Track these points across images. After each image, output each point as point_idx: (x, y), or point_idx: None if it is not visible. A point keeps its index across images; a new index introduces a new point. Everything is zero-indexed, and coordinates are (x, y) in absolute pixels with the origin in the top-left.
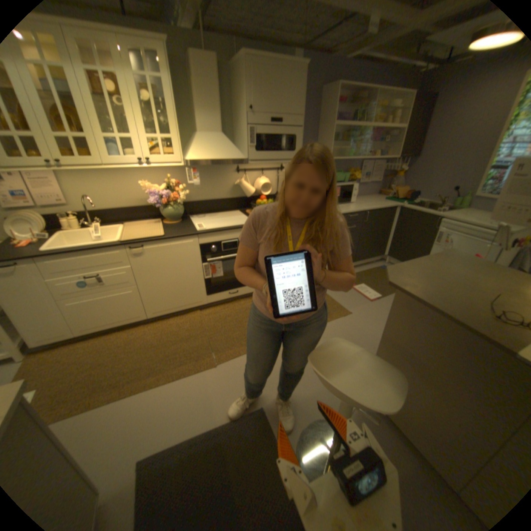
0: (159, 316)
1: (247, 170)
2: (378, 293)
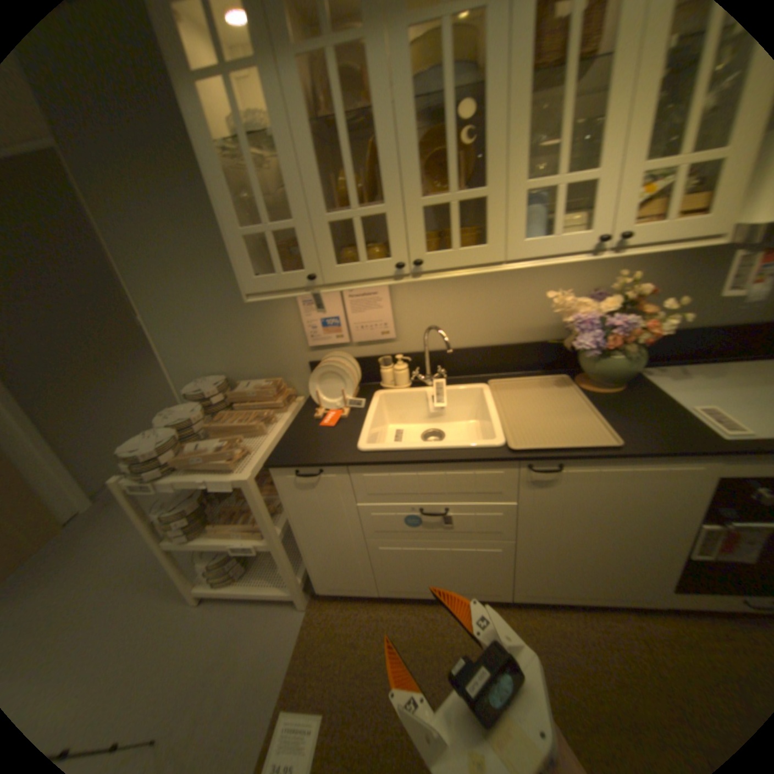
0: (539, 604)
1: None
2: None
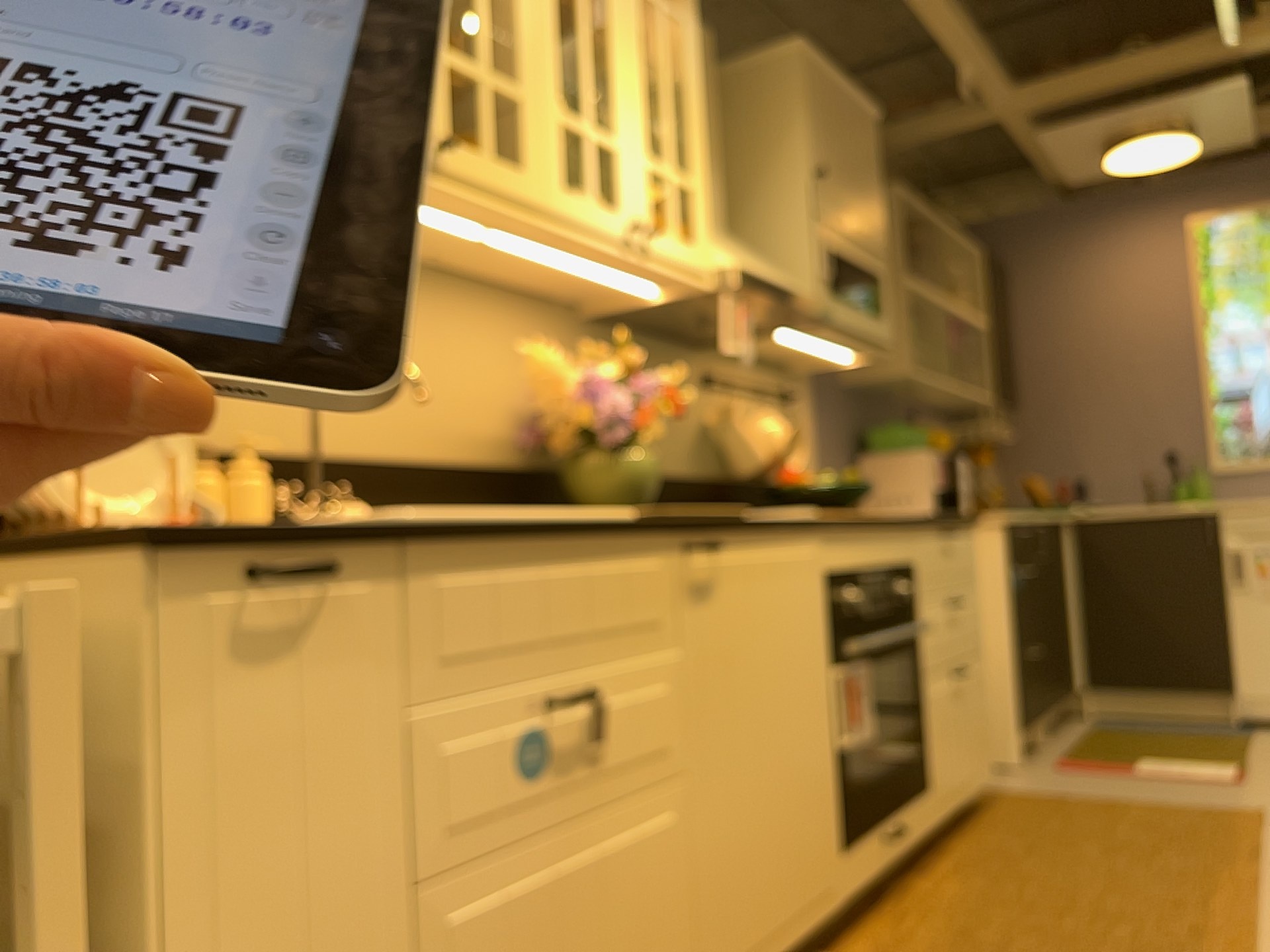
0: None
1: (728, 386)
2: (1221, 767)
